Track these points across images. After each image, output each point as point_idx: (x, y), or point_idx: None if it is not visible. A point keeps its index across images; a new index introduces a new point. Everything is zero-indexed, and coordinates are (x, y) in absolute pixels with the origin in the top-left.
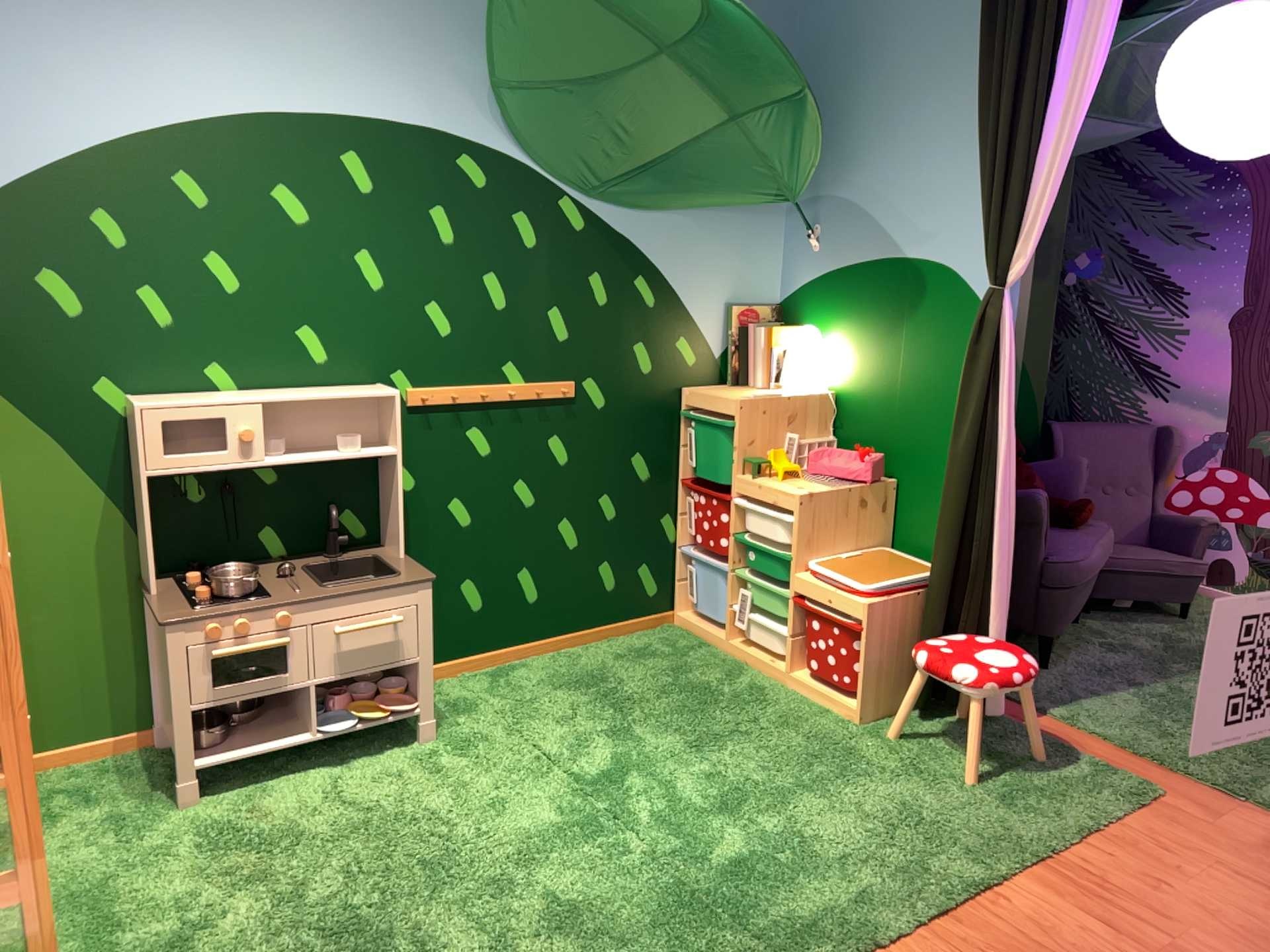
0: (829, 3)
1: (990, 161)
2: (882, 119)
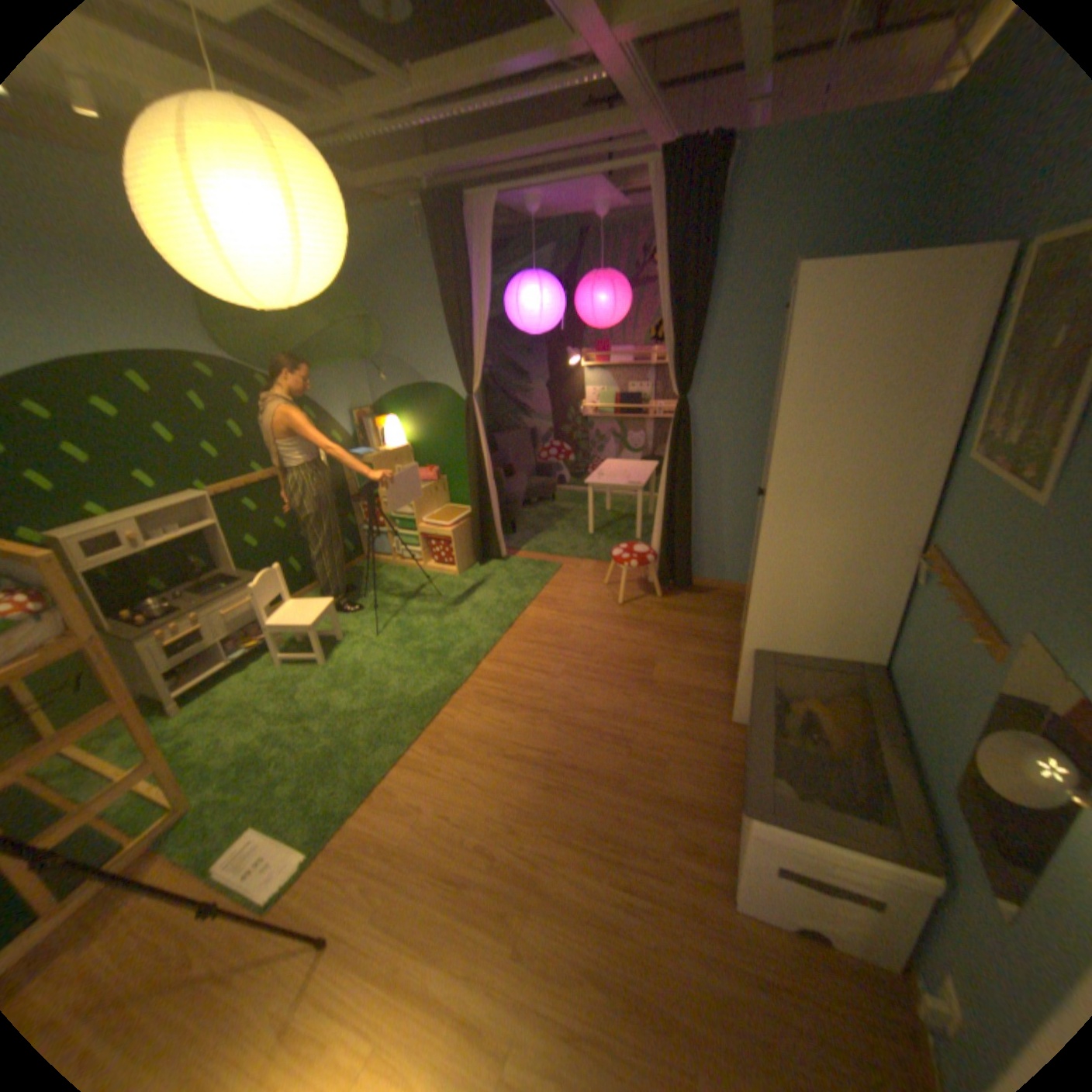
0: (360, 262)
1: (454, 342)
2: (401, 321)
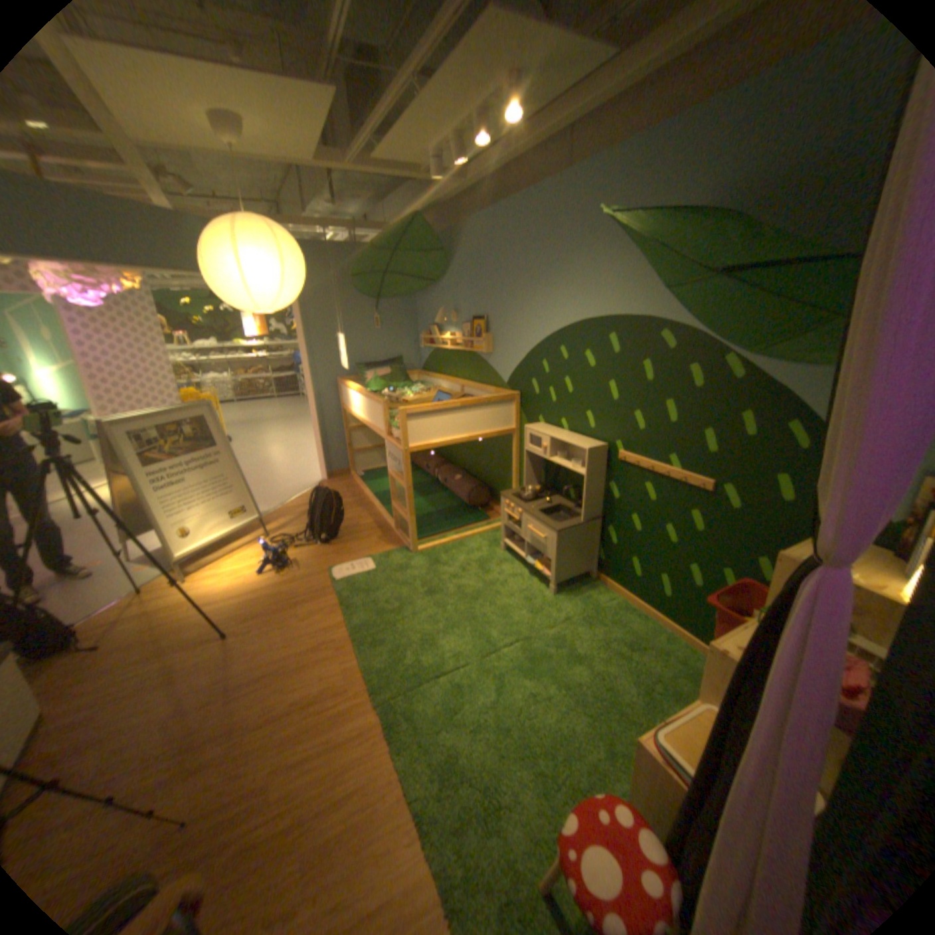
0: None
1: None
2: None
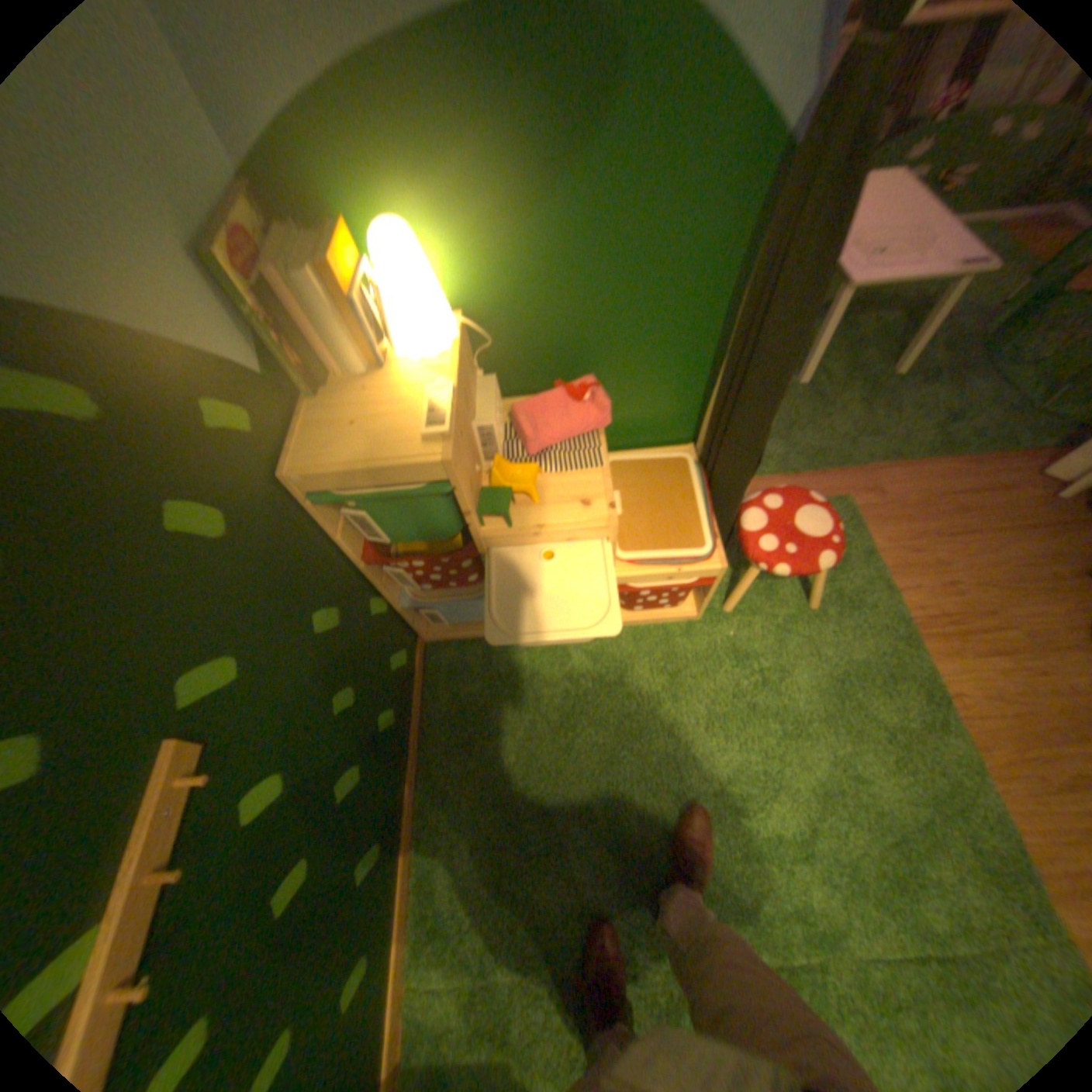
0: None
1: None
2: None
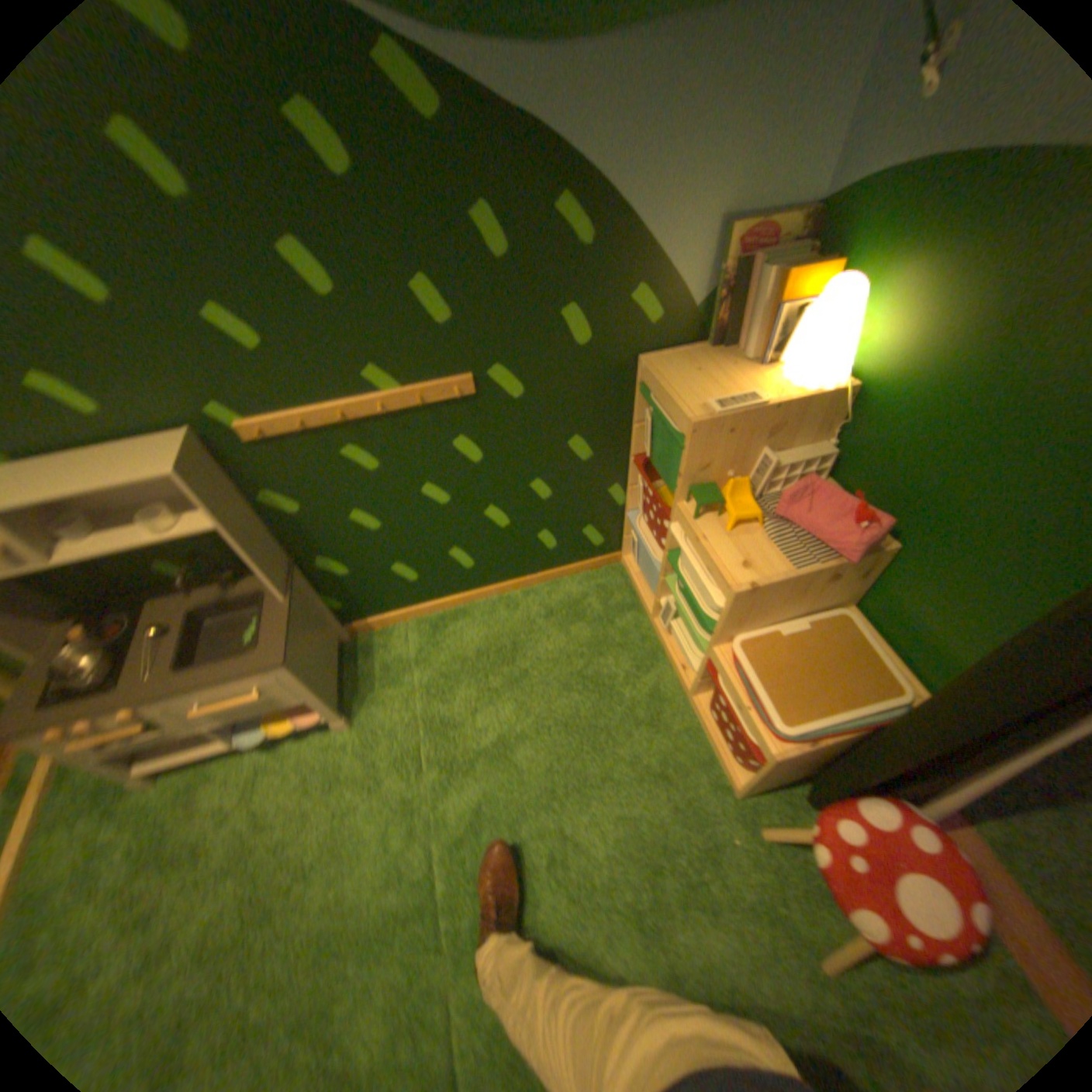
0: None
1: None
2: None
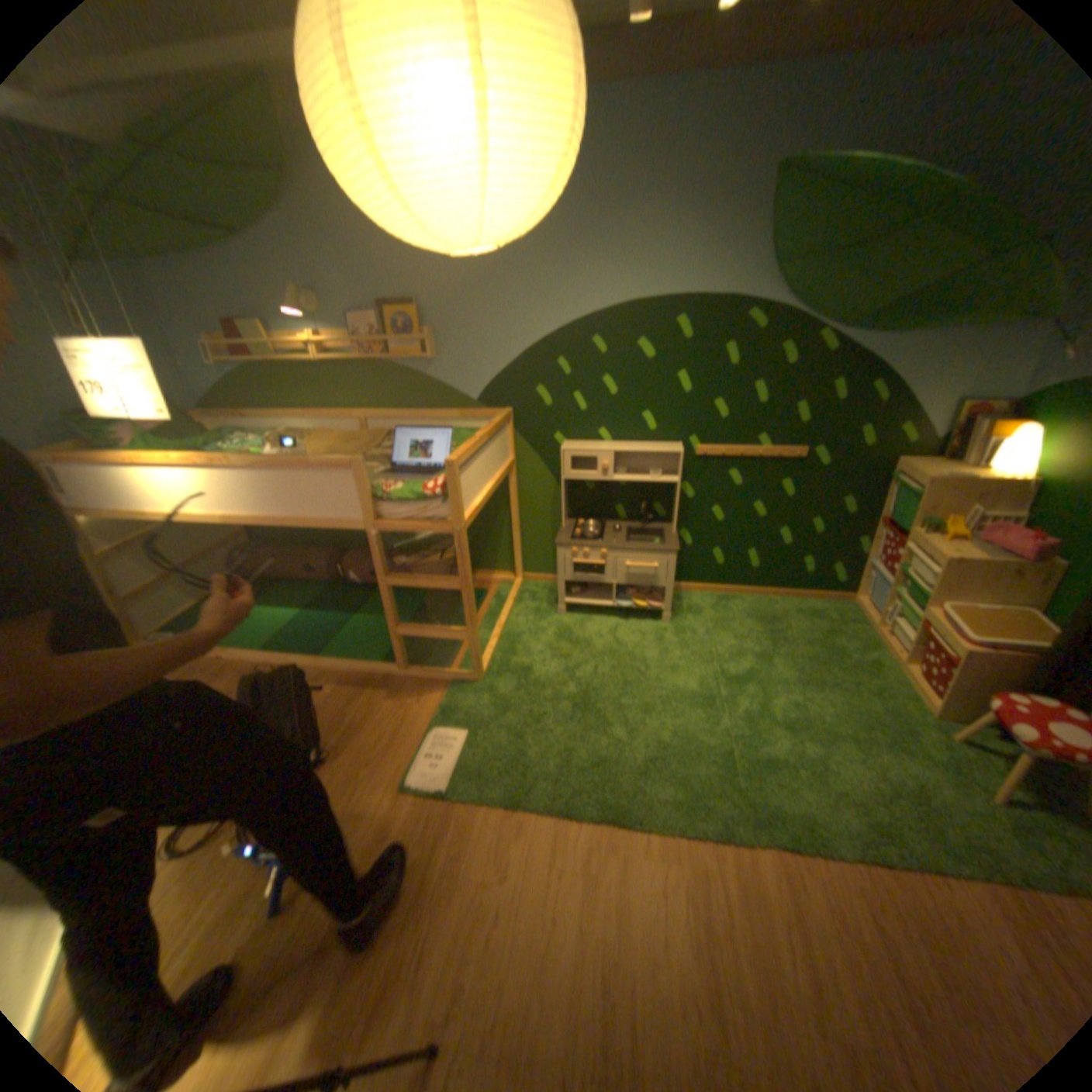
0: None
1: None
2: None
